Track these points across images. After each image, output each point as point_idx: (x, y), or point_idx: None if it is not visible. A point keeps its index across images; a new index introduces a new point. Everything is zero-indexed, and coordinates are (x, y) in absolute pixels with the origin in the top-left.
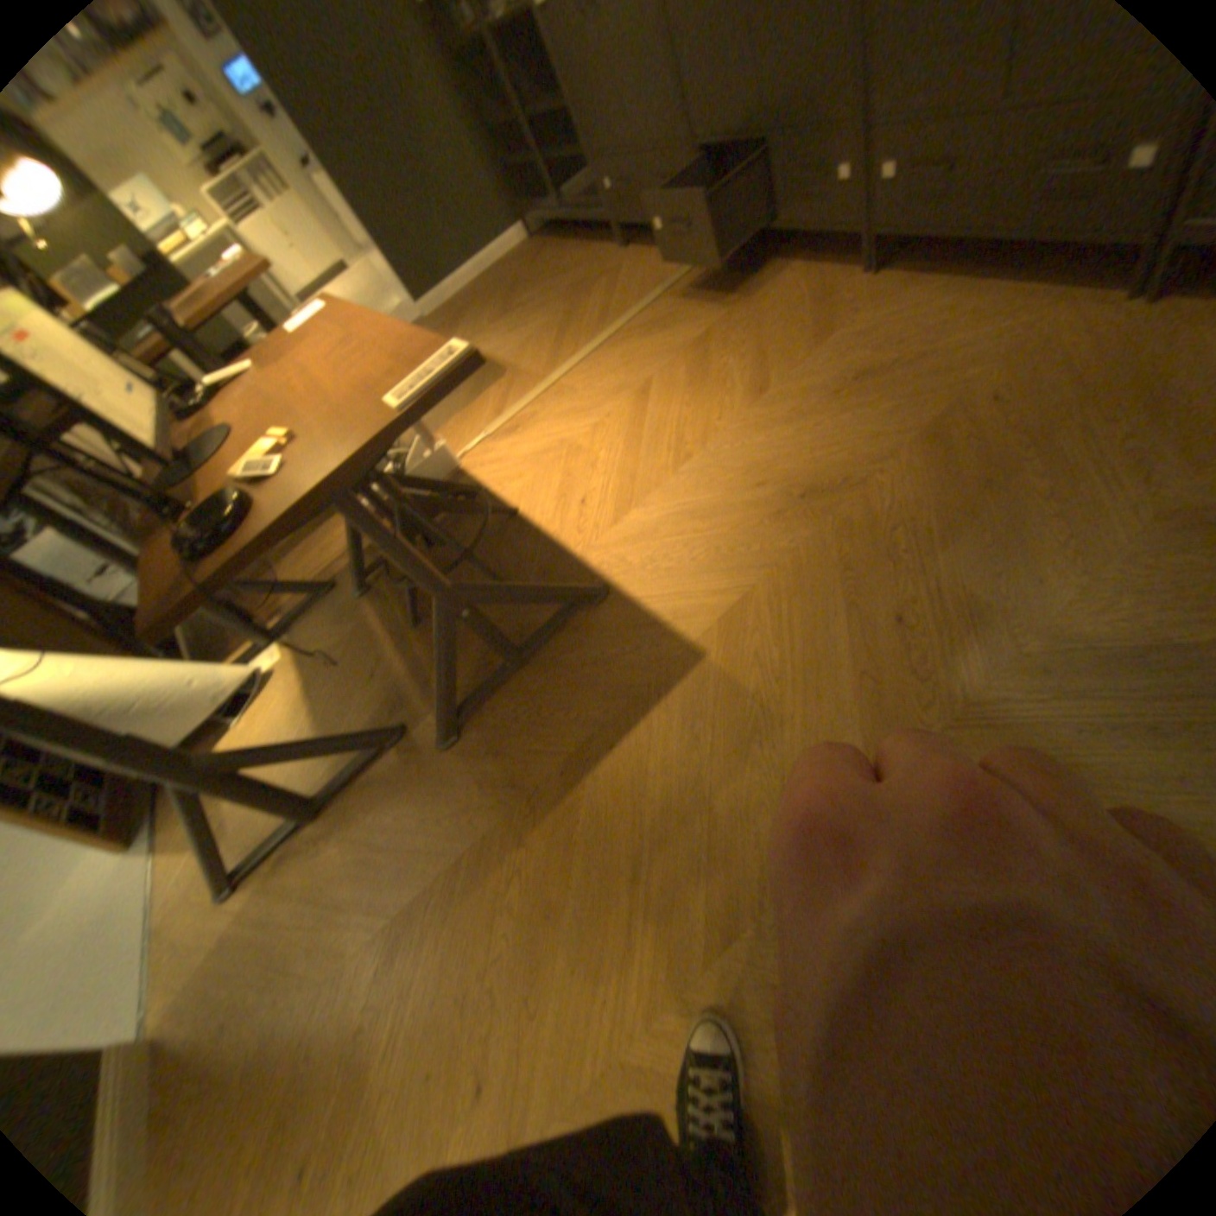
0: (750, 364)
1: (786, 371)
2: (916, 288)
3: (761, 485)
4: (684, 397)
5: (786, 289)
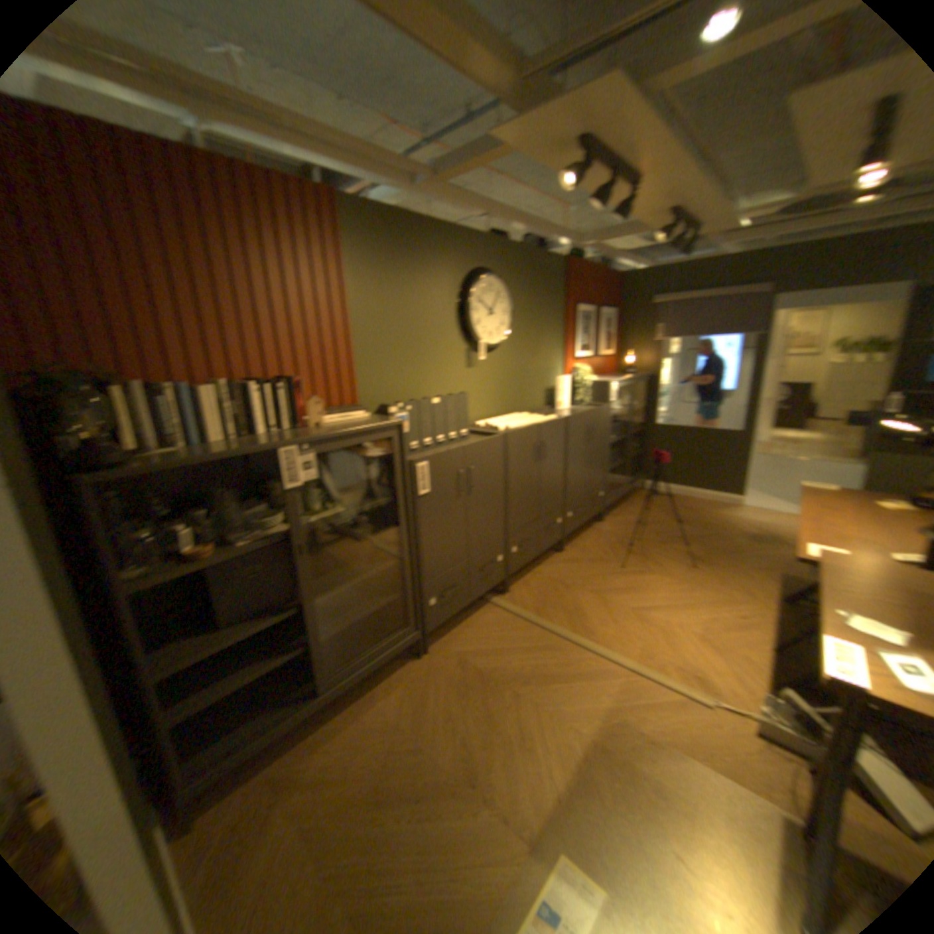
0: (620, 577)
1: (627, 568)
2: (577, 546)
3: (697, 570)
4: (647, 594)
5: (559, 571)
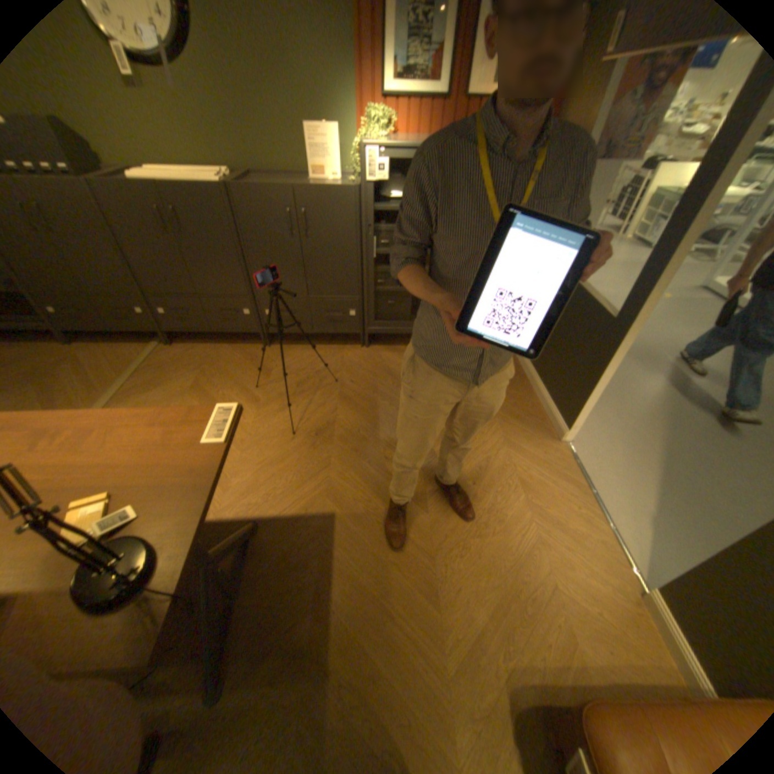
0: (240, 390)
1: (263, 389)
2: (293, 350)
3: (295, 437)
4: None
5: (229, 356)
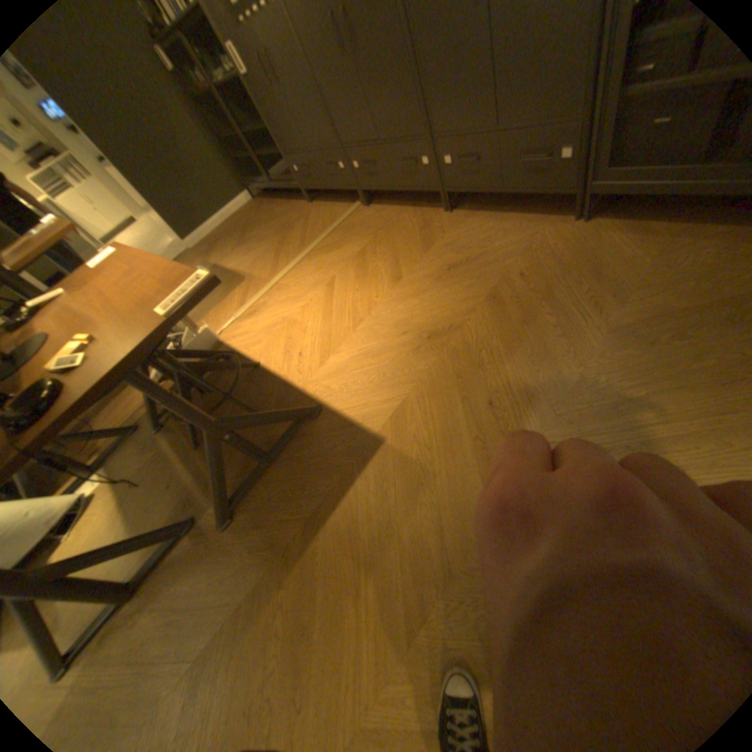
0: (391, 264)
1: (411, 267)
2: (474, 218)
3: (406, 333)
4: (355, 286)
5: (405, 222)
